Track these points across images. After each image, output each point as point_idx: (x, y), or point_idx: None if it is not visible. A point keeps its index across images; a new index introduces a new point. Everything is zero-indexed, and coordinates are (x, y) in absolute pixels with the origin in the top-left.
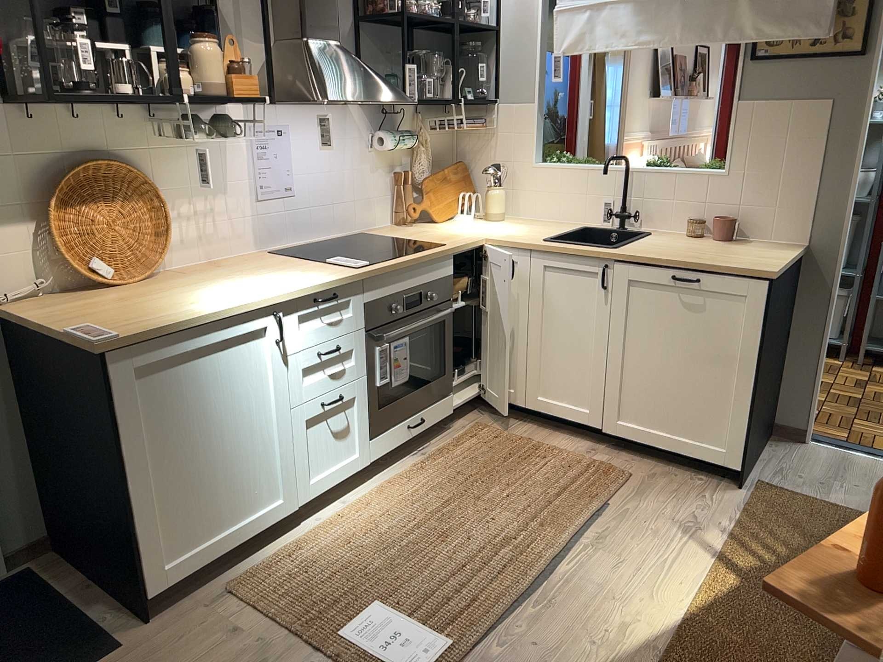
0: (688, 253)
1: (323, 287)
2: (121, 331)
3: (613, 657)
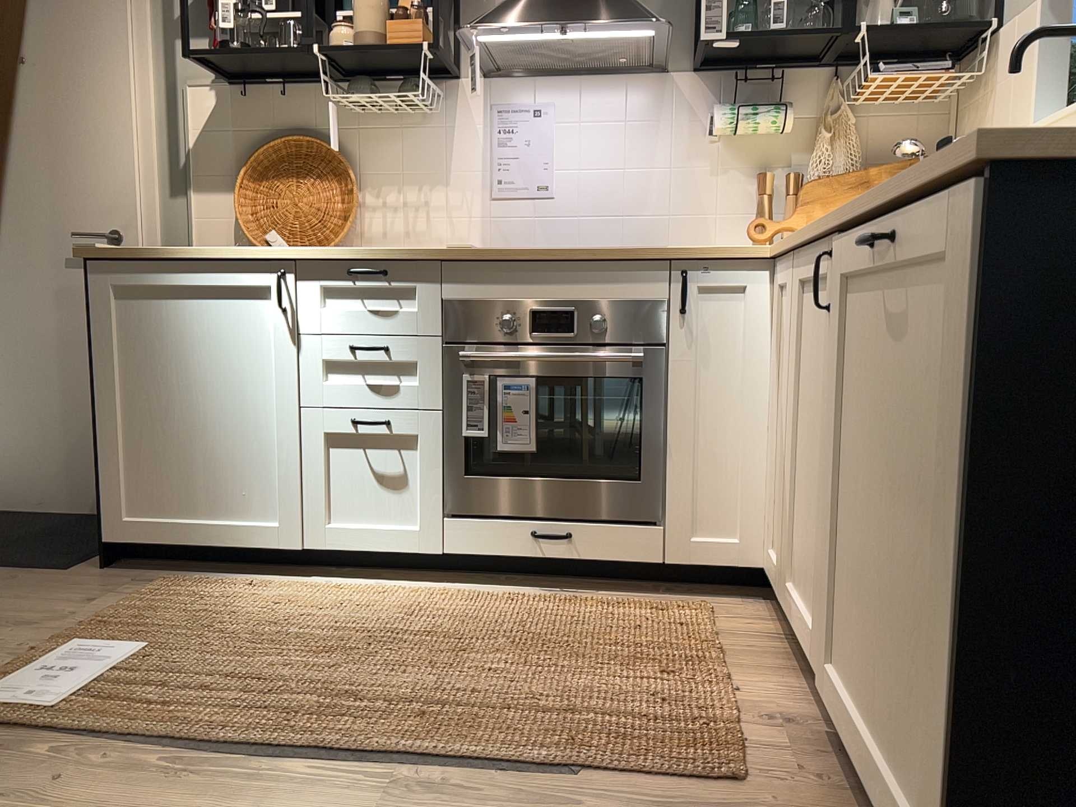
0: None
1: (357, 255)
2: (116, 248)
3: None
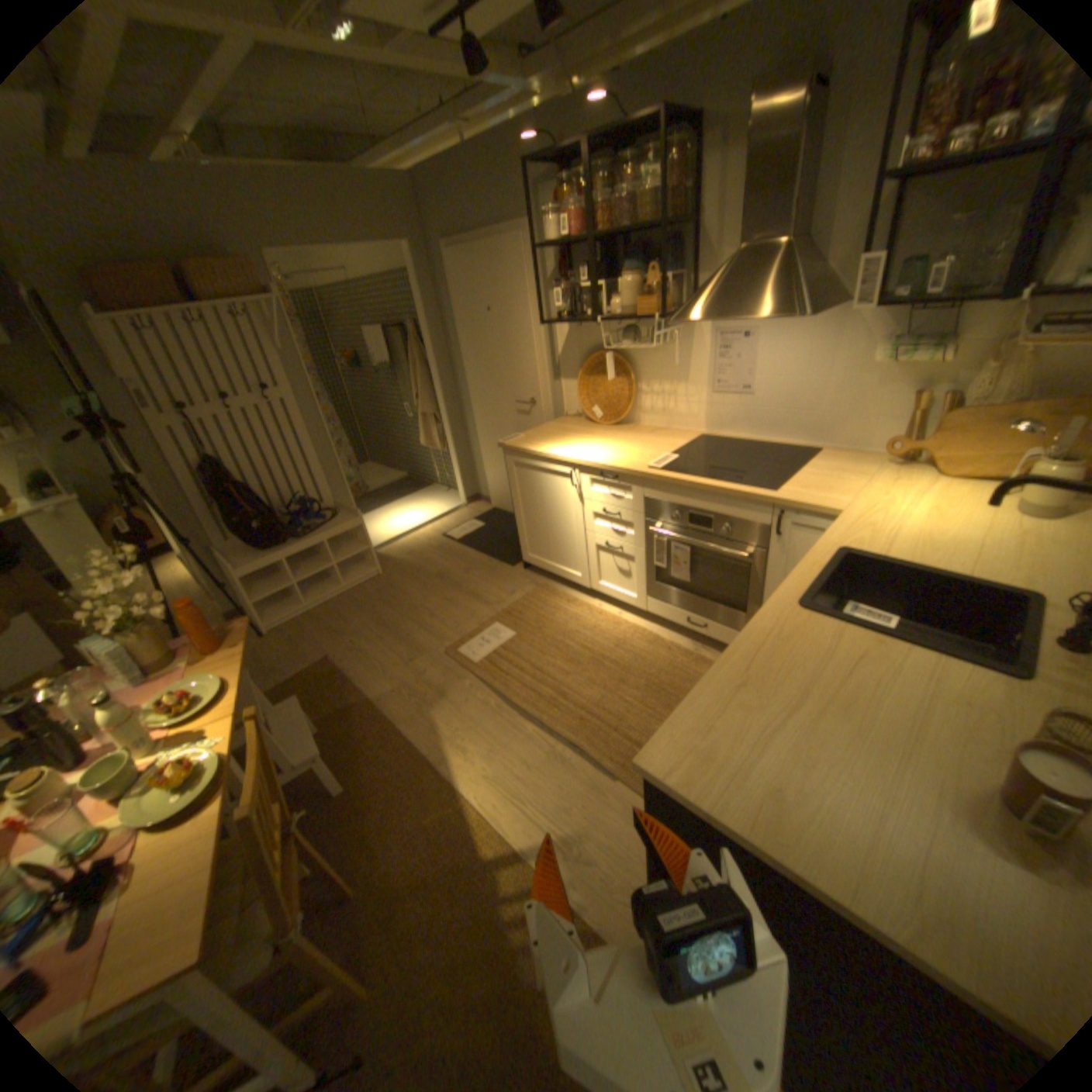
0: (794, 688)
1: (602, 468)
2: (512, 443)
3: (442, 738)
